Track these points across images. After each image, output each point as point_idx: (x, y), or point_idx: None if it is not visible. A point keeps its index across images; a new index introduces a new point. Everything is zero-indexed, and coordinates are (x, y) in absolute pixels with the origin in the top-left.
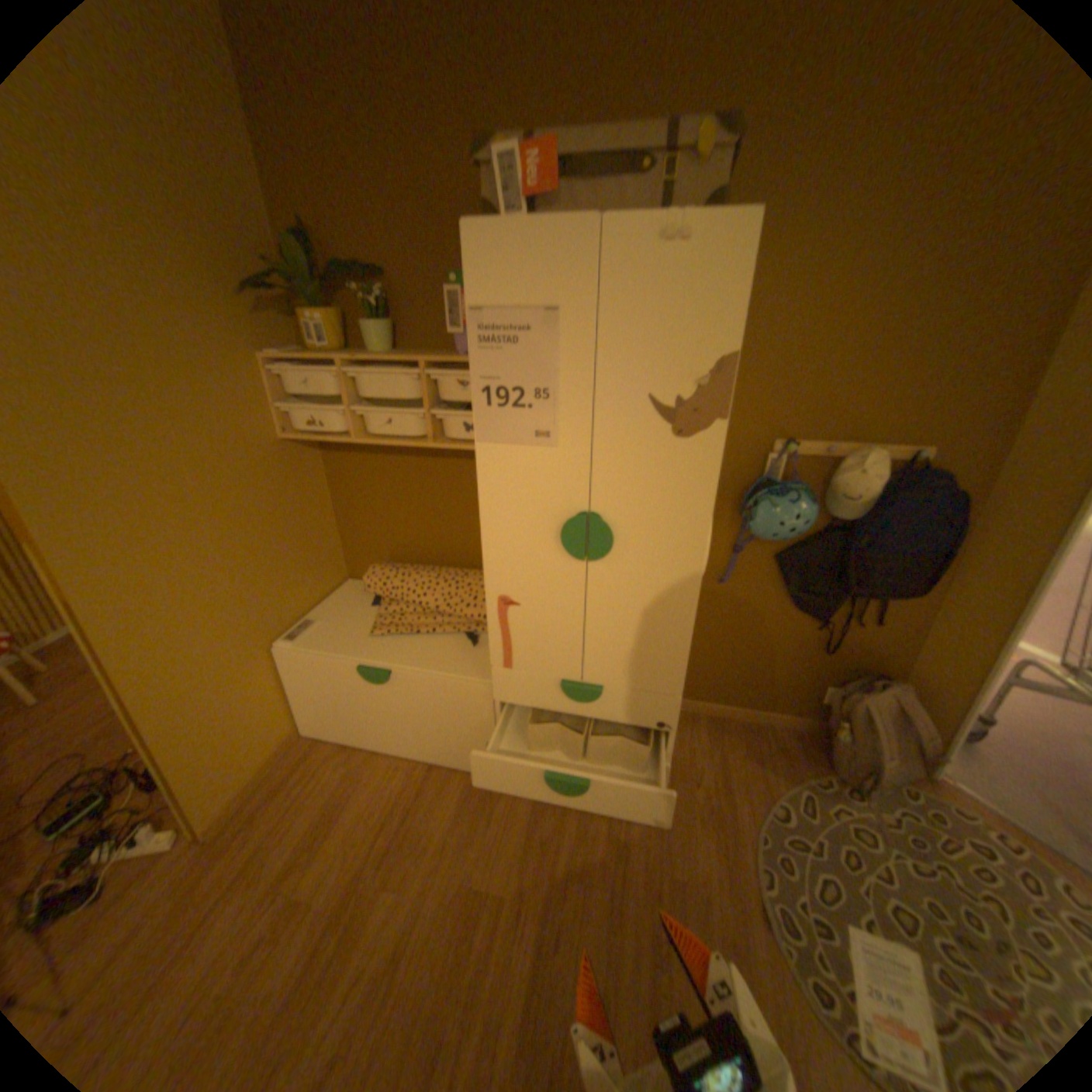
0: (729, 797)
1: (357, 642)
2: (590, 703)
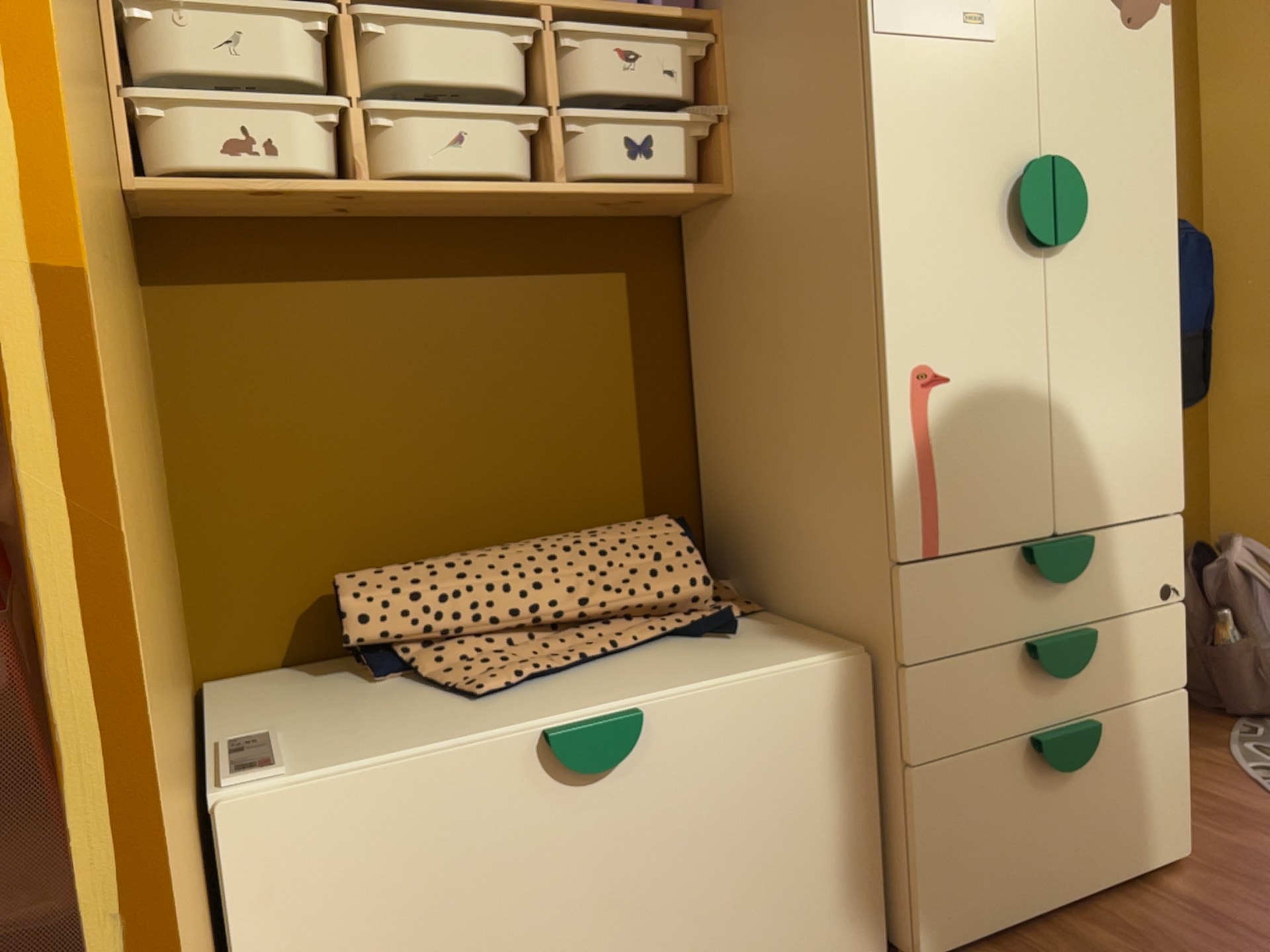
0: (1196, 787)
1: (464, 716)
2: (1081, 573)
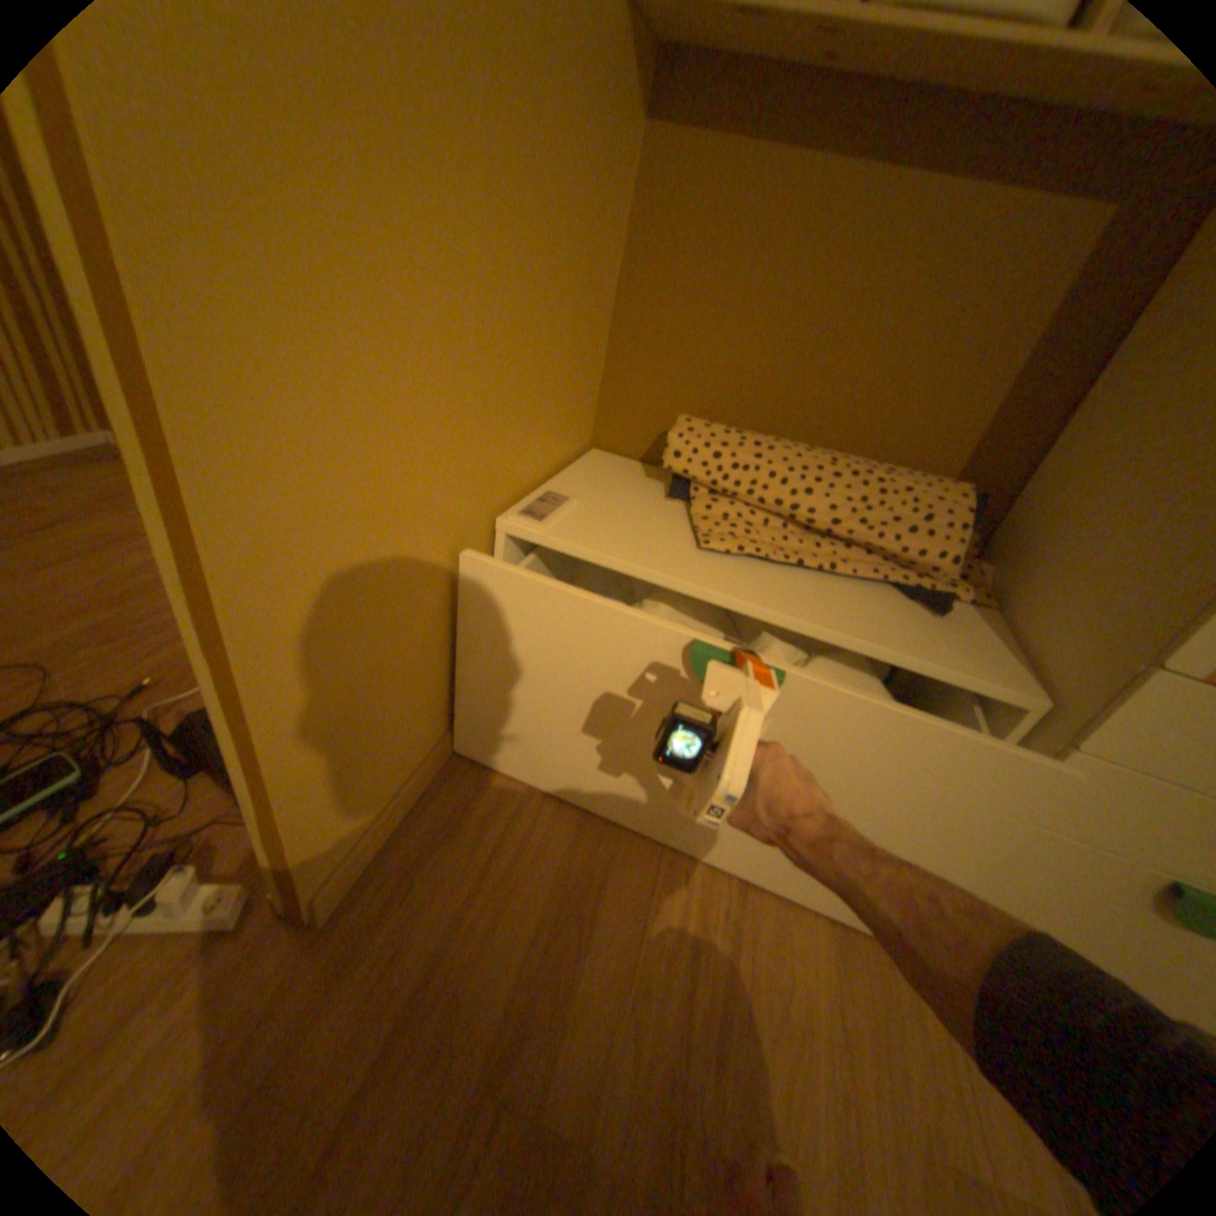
0: None
1: (679, 553)
2: None
